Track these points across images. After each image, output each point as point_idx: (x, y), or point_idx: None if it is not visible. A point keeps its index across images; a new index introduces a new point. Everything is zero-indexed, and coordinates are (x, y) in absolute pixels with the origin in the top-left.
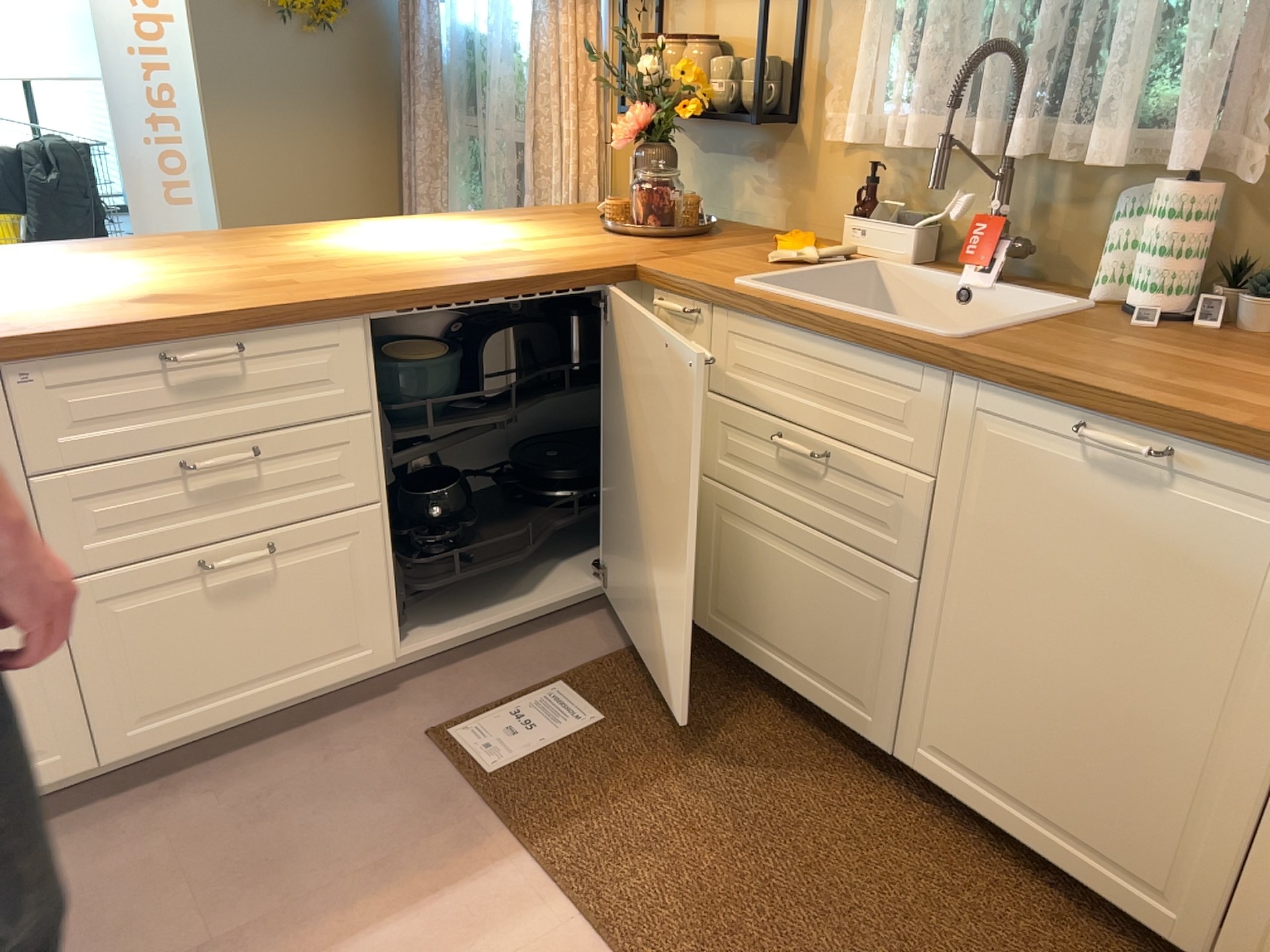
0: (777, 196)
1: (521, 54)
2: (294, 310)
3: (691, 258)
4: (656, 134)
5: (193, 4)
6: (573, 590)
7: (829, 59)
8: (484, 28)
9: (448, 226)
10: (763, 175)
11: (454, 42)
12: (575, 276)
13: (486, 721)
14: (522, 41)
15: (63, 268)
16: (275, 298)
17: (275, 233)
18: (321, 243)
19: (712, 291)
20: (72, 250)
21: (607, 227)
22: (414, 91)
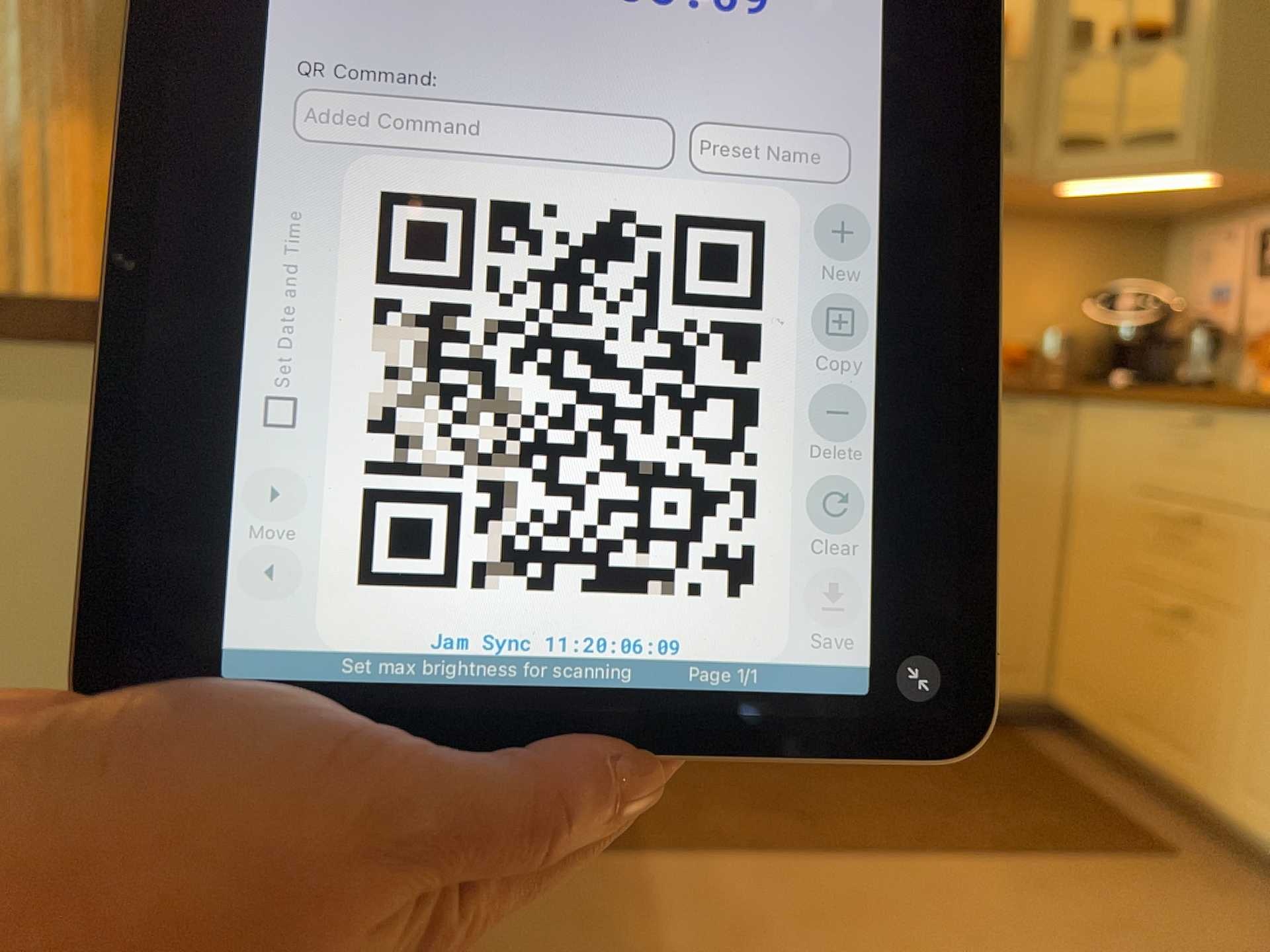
0: None
1: None
2: None
3: None
4: None
5: None
6: None
7: None
8: None
9: None
10: None
11: None
12: None
13: None
14: None
15: None
16: None
17: None
18: None
19: None
20: None
21: None
22: None
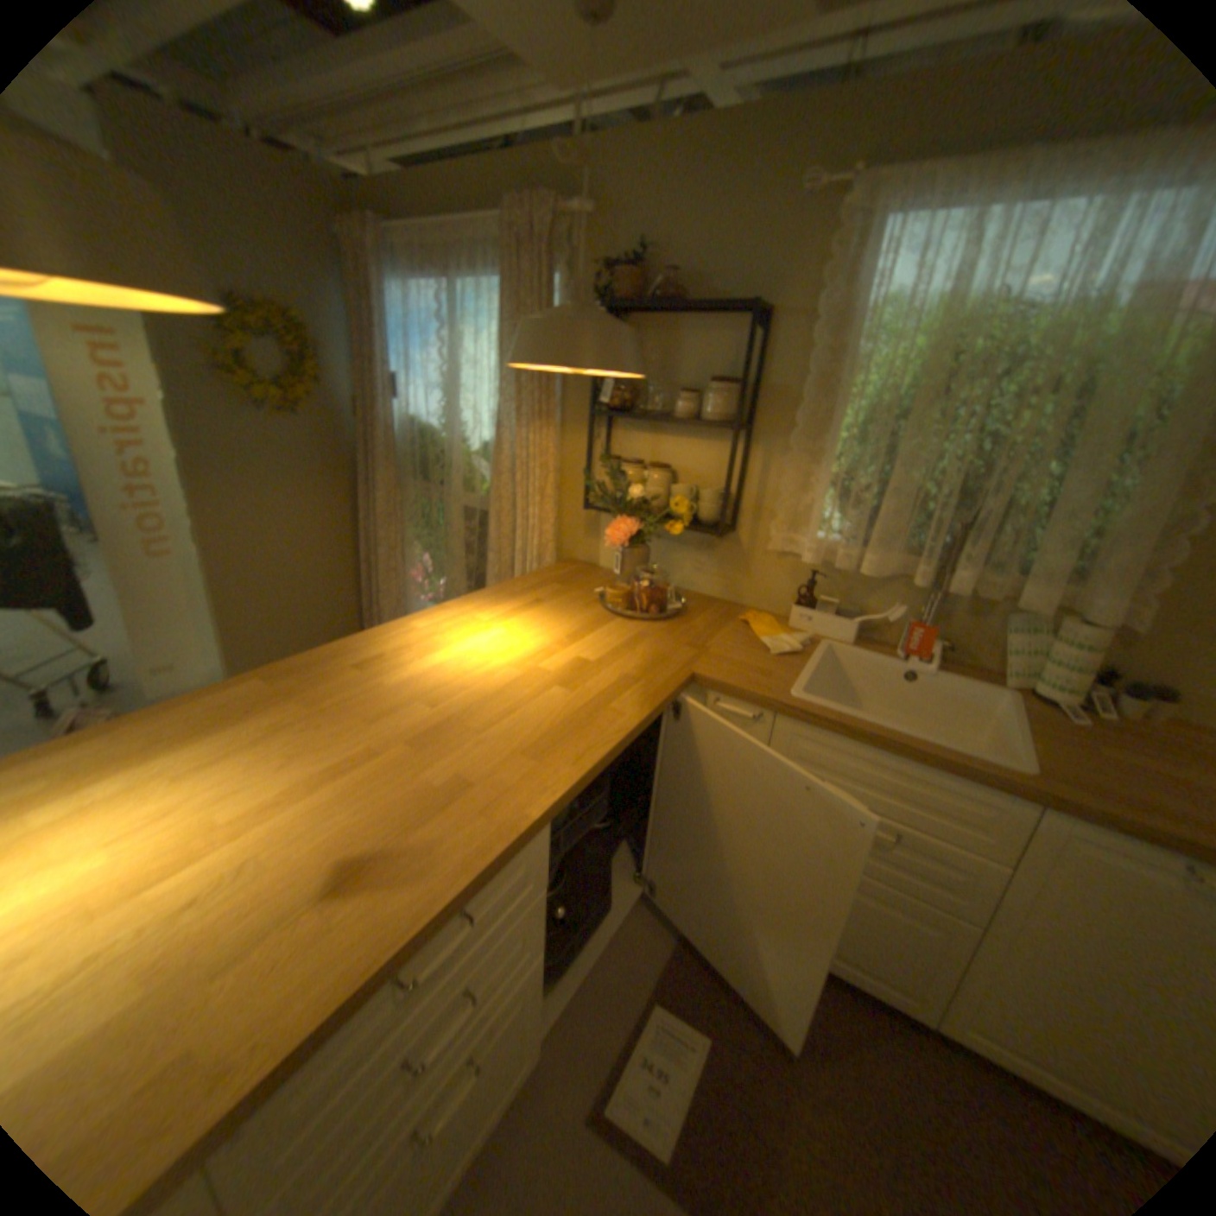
0: (716, 575)
1: (471, 445)
2: (509, 849)
3: (719, 655)
4: (640, 537)
5: (163, 393)
6: (636, 910)
7: (768, 491)
8: (432, 421)
9: (488, 620)
10: (704, 559)
11: (406, 429)
12: (668, 698)
13: (629, 1087)
14: (472, 436)
15: (157, 802)
16: (478, 834)
17: (347, 658)
18: (409, 674)
19: (783, 707)
20: (139, 741)
21: (609, 608)
22: (366, 460)
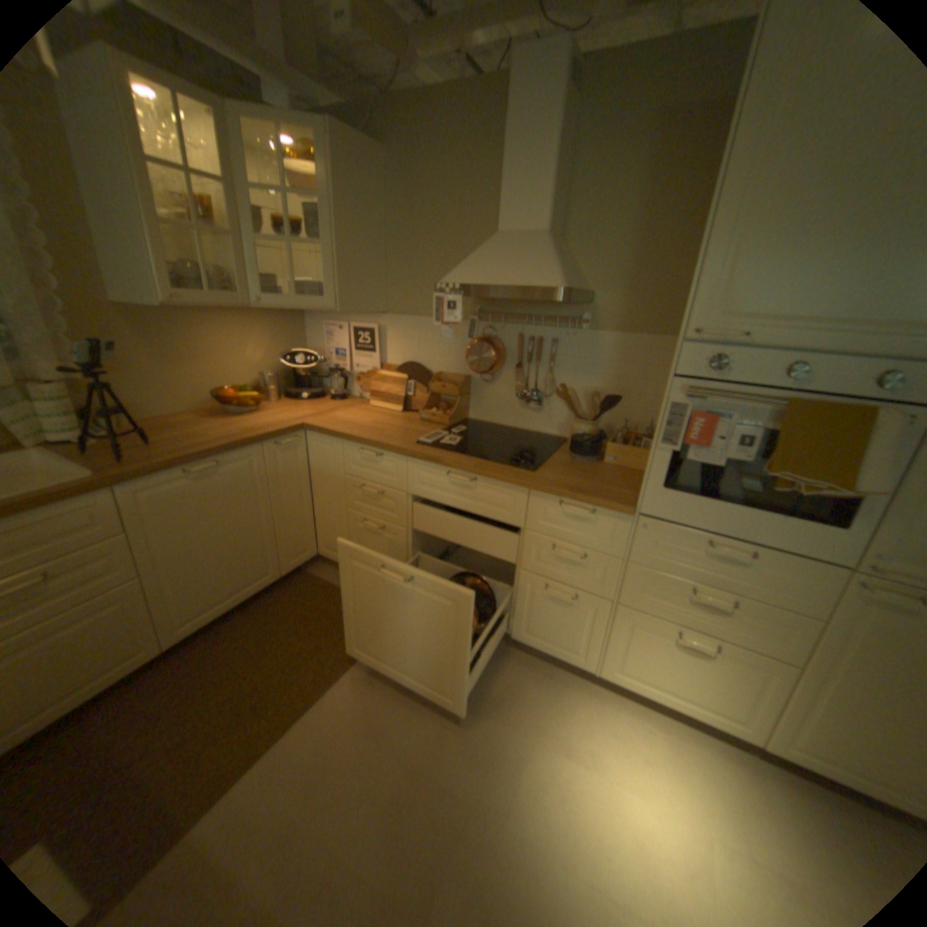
0: None
1: None
2: None
3: None
4: None
5: None
6: None
7: None
8: None
9: None
10: None
11: None
12: None
13: None
14: None
15: None
16: None
17: None
18: None
19: None
20: None
21: None
22: None
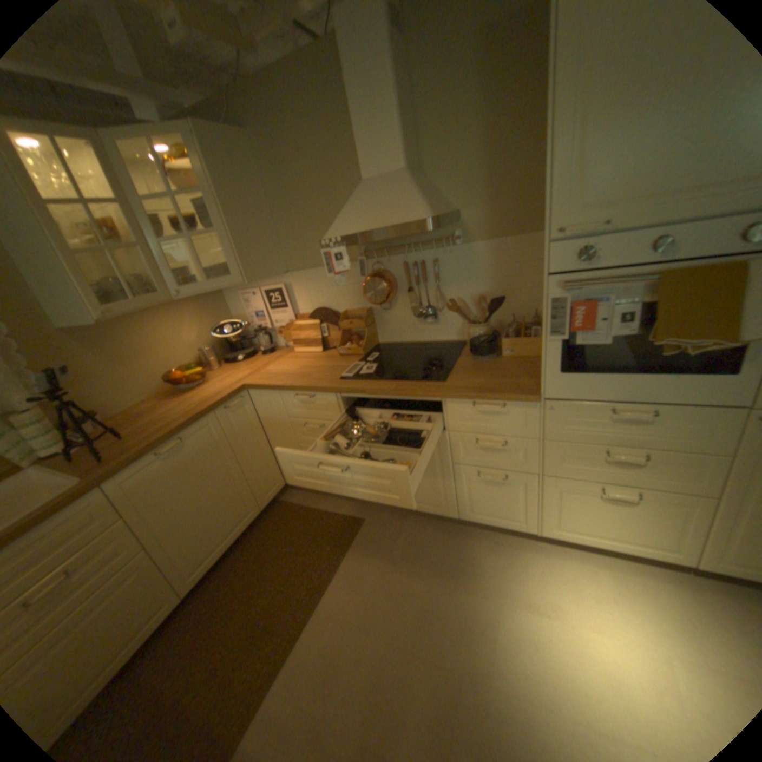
0: None
1: None
2: None
3: None
4: None
5: None
6: None
7: None
8: None
9: None
10: None
11: None
12: None
13: None
14: None
15: None
16: None
17: None
18: None
19: None
20: None
21: None
22: None
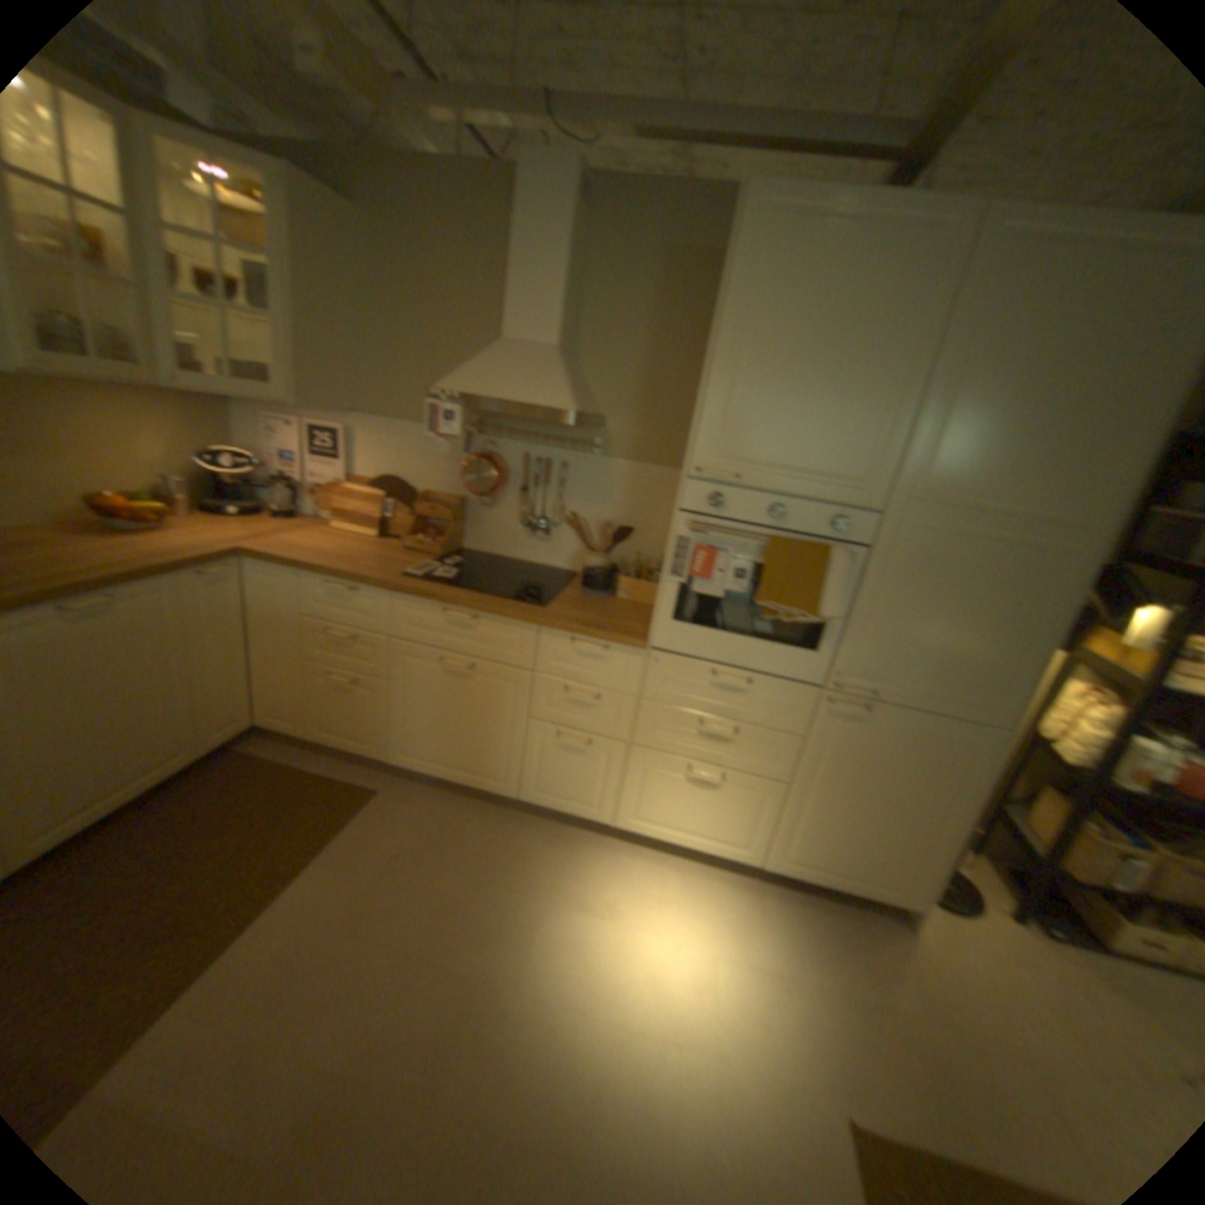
0: None
1: None
2: None
3: None
4: None
5: None
6: None
7: None
8: None
9: None
10: None
11: None
12: None
13: None
14: None
15: None
16: None
17: None
18: None
19: None
20: None
21: None
22: None
